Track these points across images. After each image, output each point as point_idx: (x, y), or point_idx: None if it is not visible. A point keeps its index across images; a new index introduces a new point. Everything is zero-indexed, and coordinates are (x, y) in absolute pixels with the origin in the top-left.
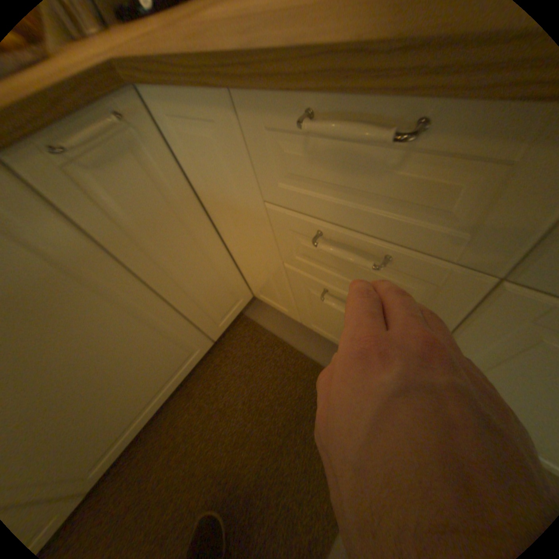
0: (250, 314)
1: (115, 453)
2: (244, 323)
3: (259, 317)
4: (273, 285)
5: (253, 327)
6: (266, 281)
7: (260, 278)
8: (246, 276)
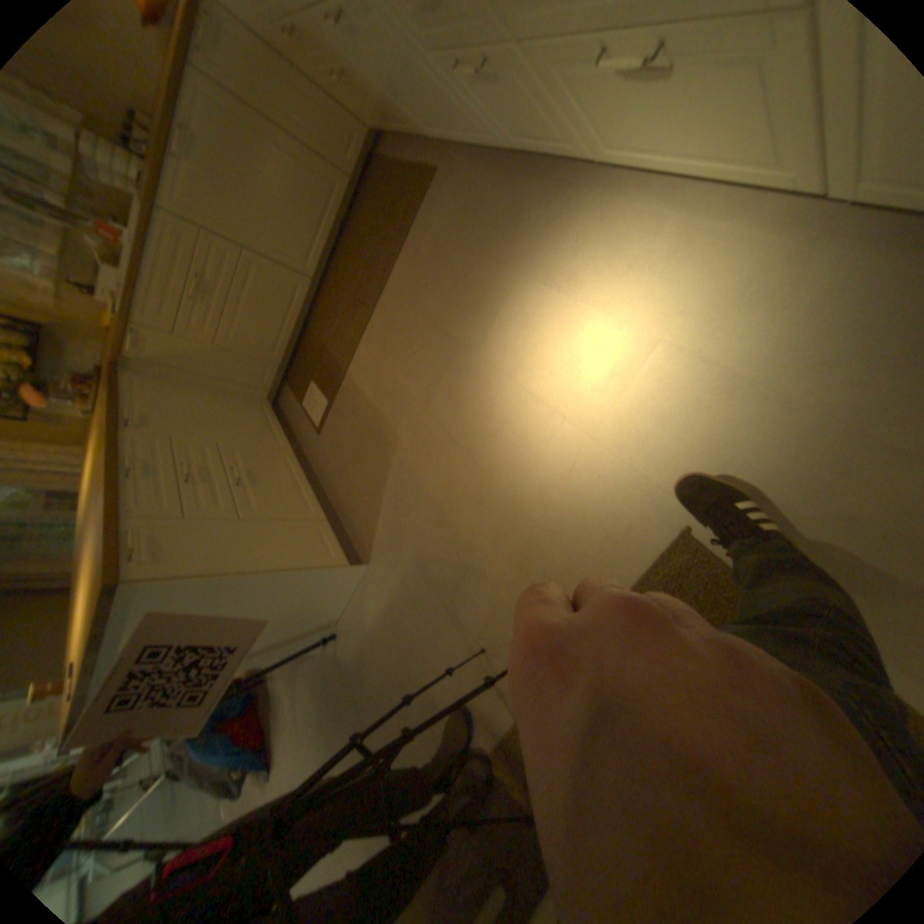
0: (380, 149)
1: (317, 254)
2: (376, 157)
3: (384, 147)
4: (345, 93)
5: (380, 157)
6: (343, 93)
7: (341, 93)
8: (343, 101)
